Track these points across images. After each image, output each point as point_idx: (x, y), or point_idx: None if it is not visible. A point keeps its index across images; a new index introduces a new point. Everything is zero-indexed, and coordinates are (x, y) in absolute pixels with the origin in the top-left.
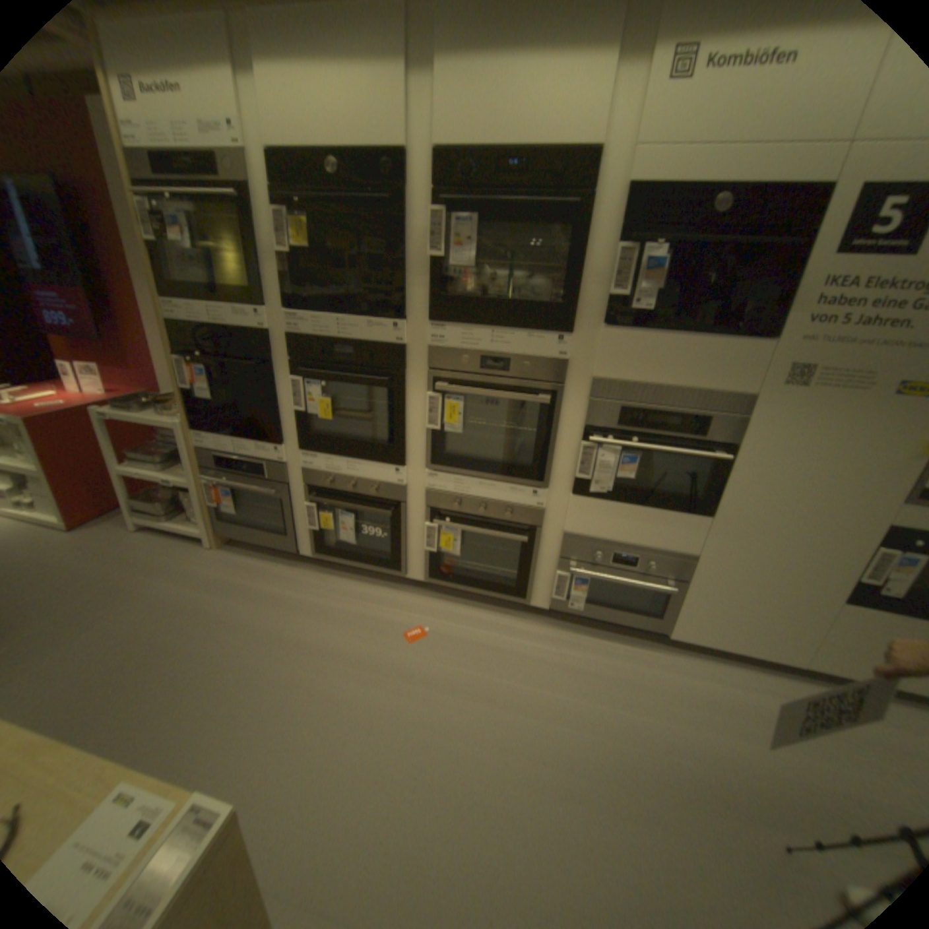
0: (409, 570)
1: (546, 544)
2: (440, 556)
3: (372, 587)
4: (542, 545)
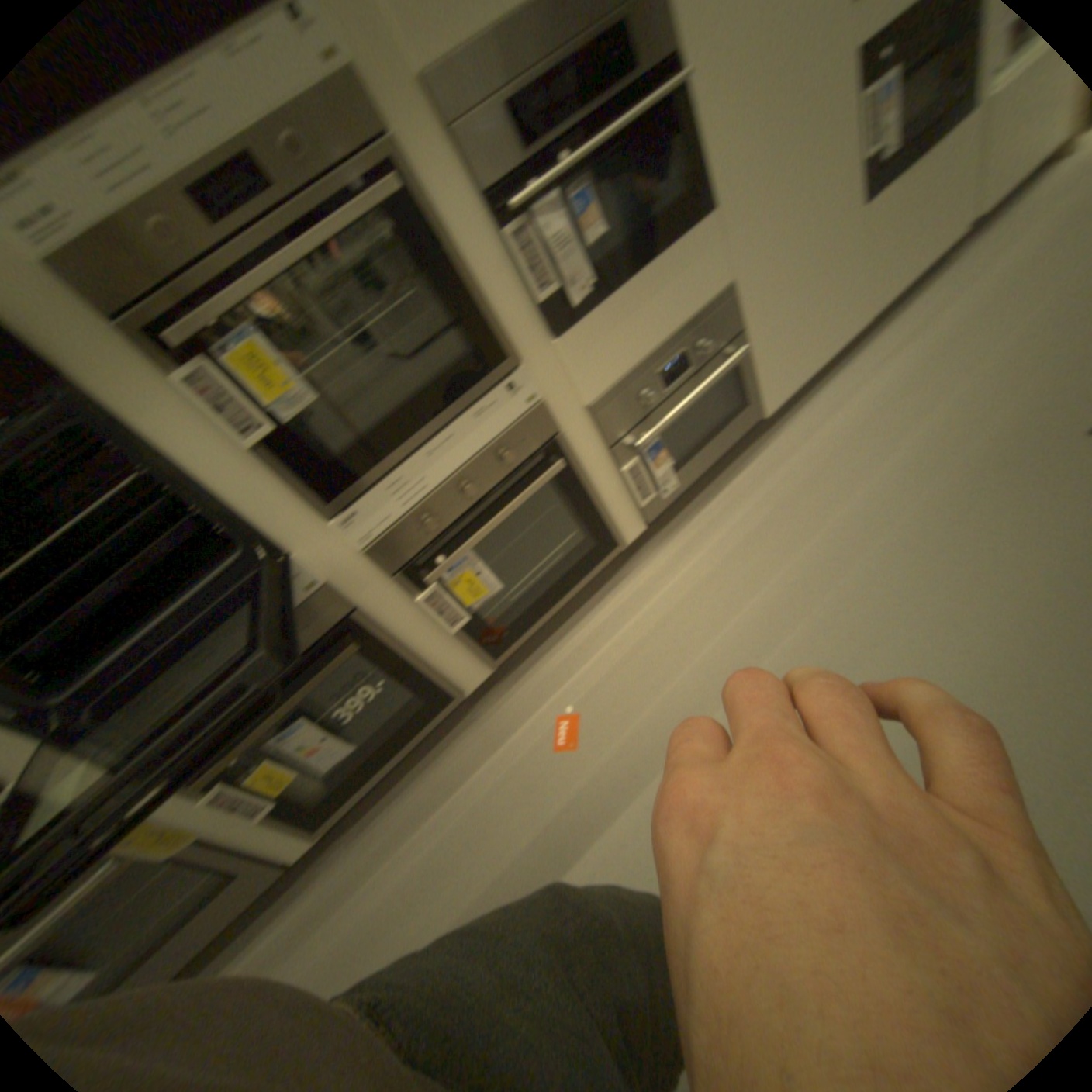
0: (462, 680)
1: (583, 444)
2: (482, 615)
3: (442, 757)
4: (579, 453)
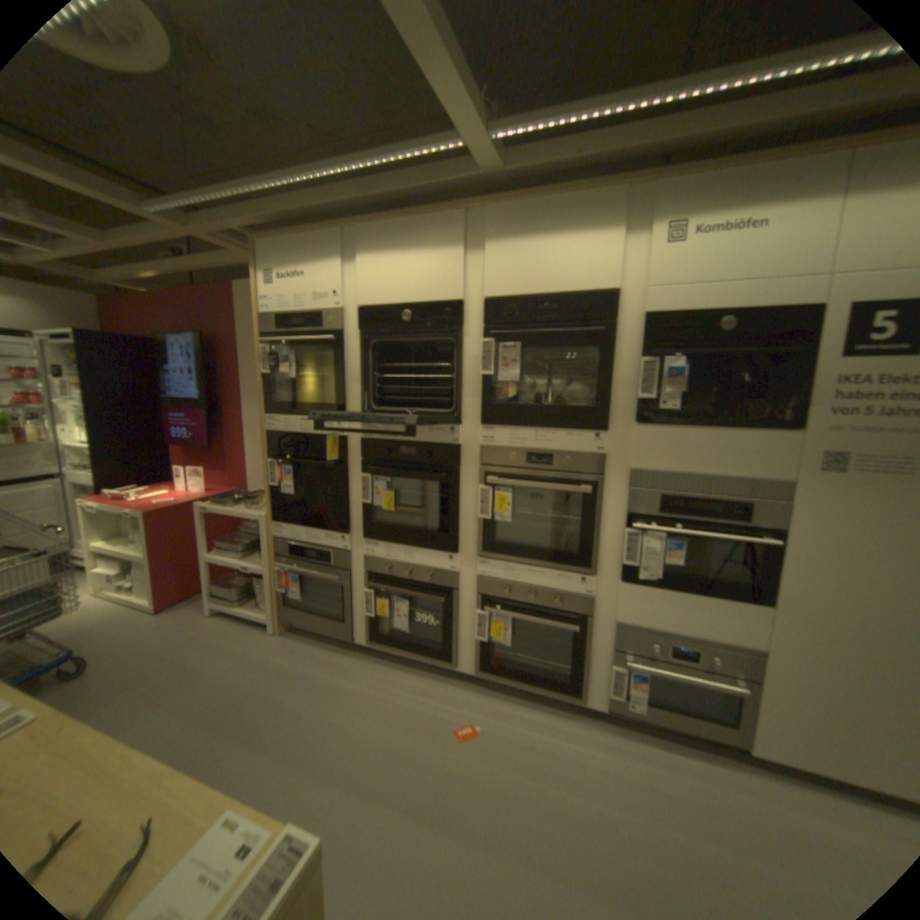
0: (459, 661)
1: (599, 635)
2: (490, 647)
3: (422, 679)
4: (595, 636)
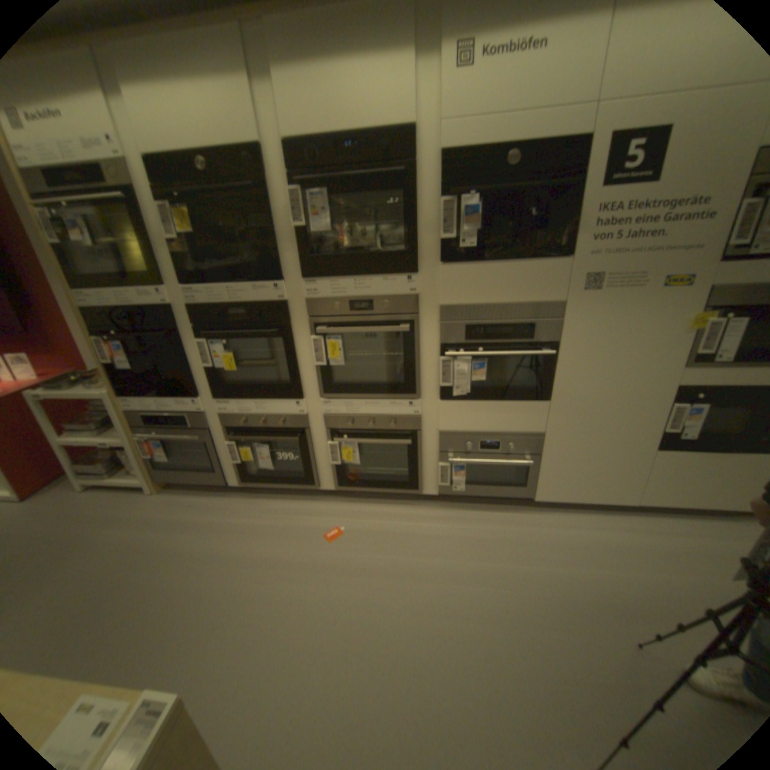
0: (321, 482)
1: (426, 443)
2: (344, 467)
3: (293, 501)
4: (423, 444)
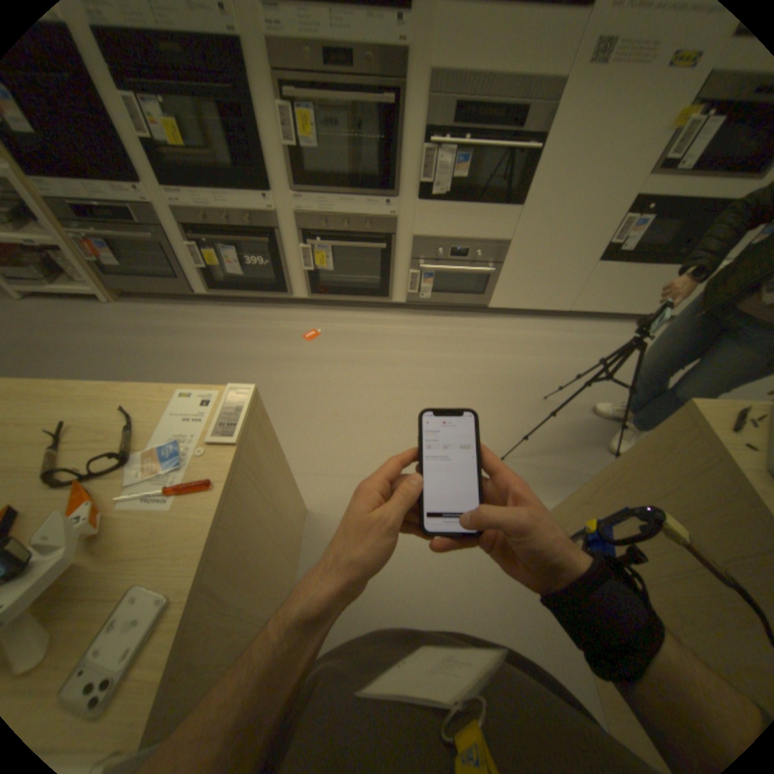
0: (293, 291)
1: (400, 250)
2: (316, 275)
3: (266, 310)
4: (396, 251)
